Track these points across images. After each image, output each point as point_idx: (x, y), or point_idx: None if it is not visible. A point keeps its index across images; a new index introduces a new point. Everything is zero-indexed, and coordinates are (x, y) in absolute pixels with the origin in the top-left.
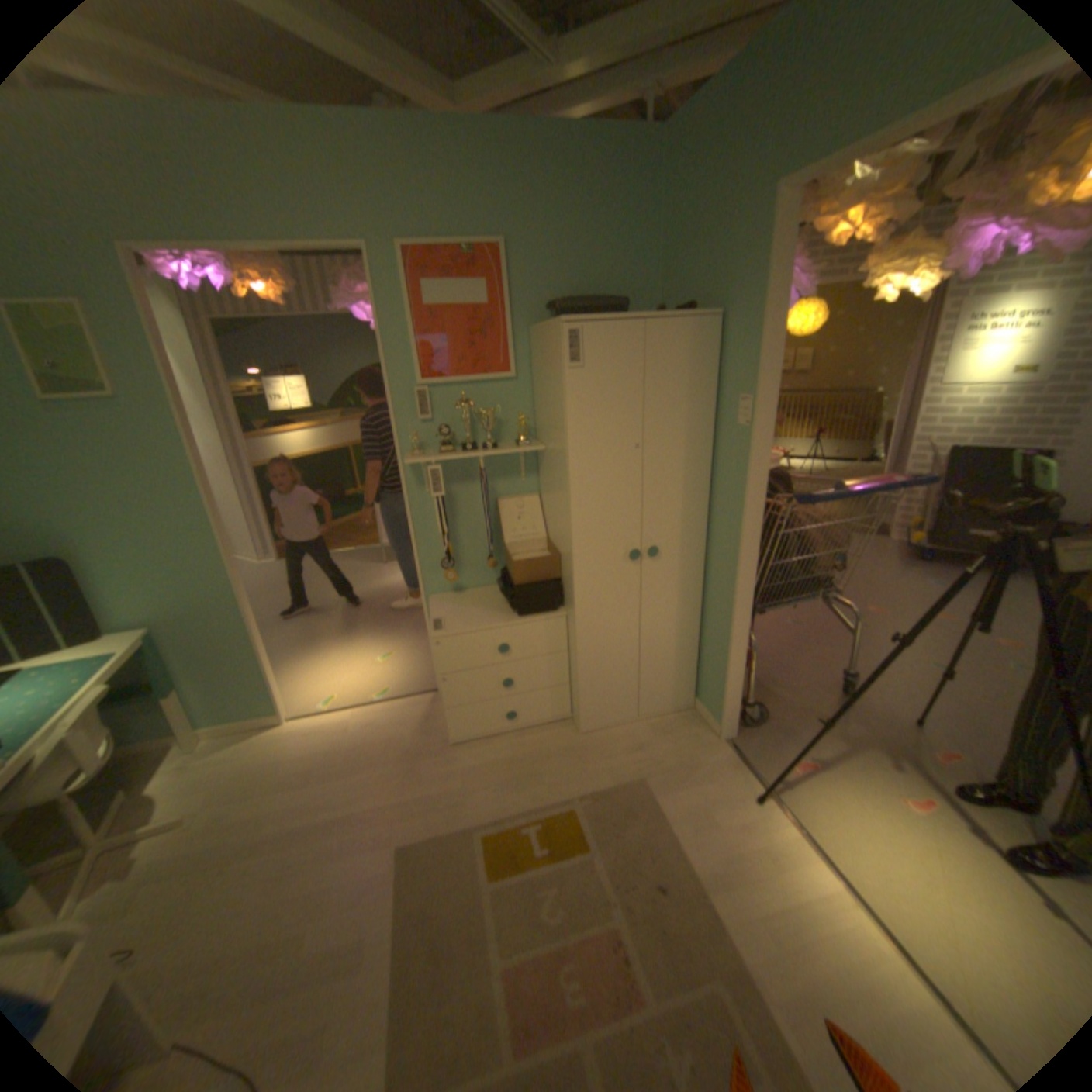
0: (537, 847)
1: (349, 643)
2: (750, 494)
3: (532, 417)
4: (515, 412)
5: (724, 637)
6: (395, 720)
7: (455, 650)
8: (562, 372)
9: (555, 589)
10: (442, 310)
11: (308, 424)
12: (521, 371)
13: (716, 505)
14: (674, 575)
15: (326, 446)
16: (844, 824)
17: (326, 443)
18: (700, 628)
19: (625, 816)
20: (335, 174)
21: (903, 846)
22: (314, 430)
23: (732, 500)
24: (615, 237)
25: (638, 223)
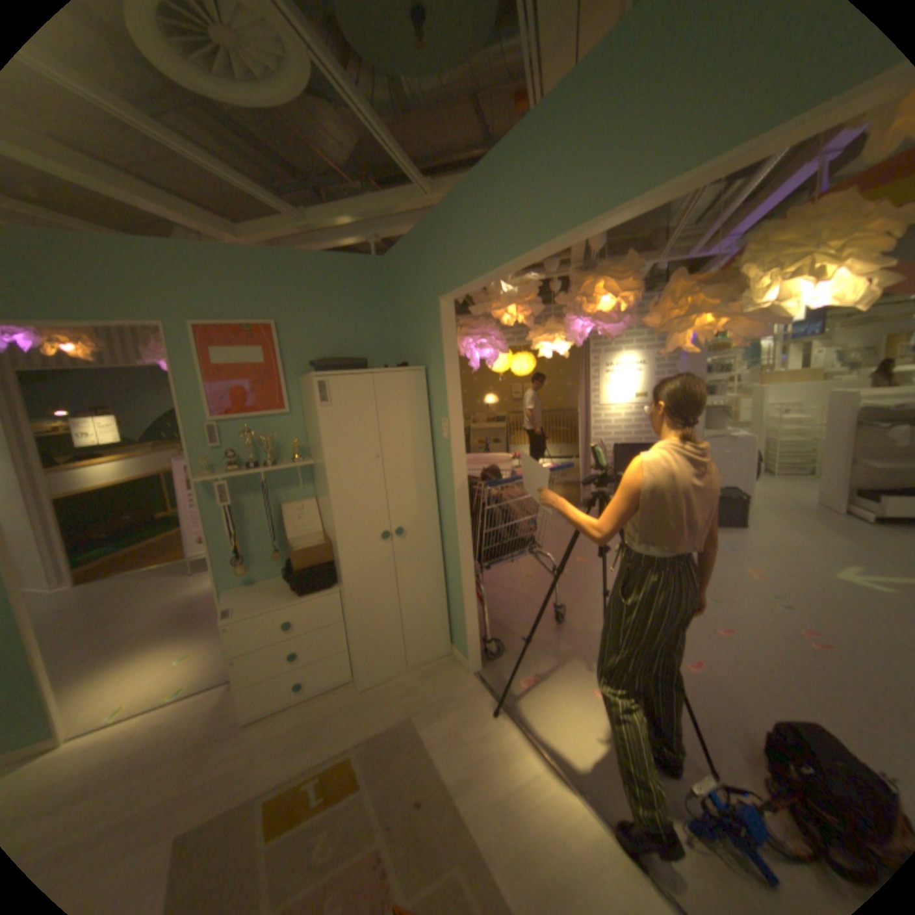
0: (314, 797)
1: (145, 654)
2: (456, 483)
3: (306, 440)
4: (291, 437)
5: (459, 590)
6: (187, 716)
7: (241, 634)
8: (316, 409)
9: (329, 571)
10: (228, 368)
11: (116, 457)
12: (294, 408)
13: (441, 494)
14: (419, 548)
15: (135, 475)
16: (552, 718)
17: (134, 472)
18: (446, 586)
19: (391, 752)
20: (138, 278)
21: (590, 724)
22: (122, 462)
23: (448, 489)
24: (358, 321)
25: (372, 313)
